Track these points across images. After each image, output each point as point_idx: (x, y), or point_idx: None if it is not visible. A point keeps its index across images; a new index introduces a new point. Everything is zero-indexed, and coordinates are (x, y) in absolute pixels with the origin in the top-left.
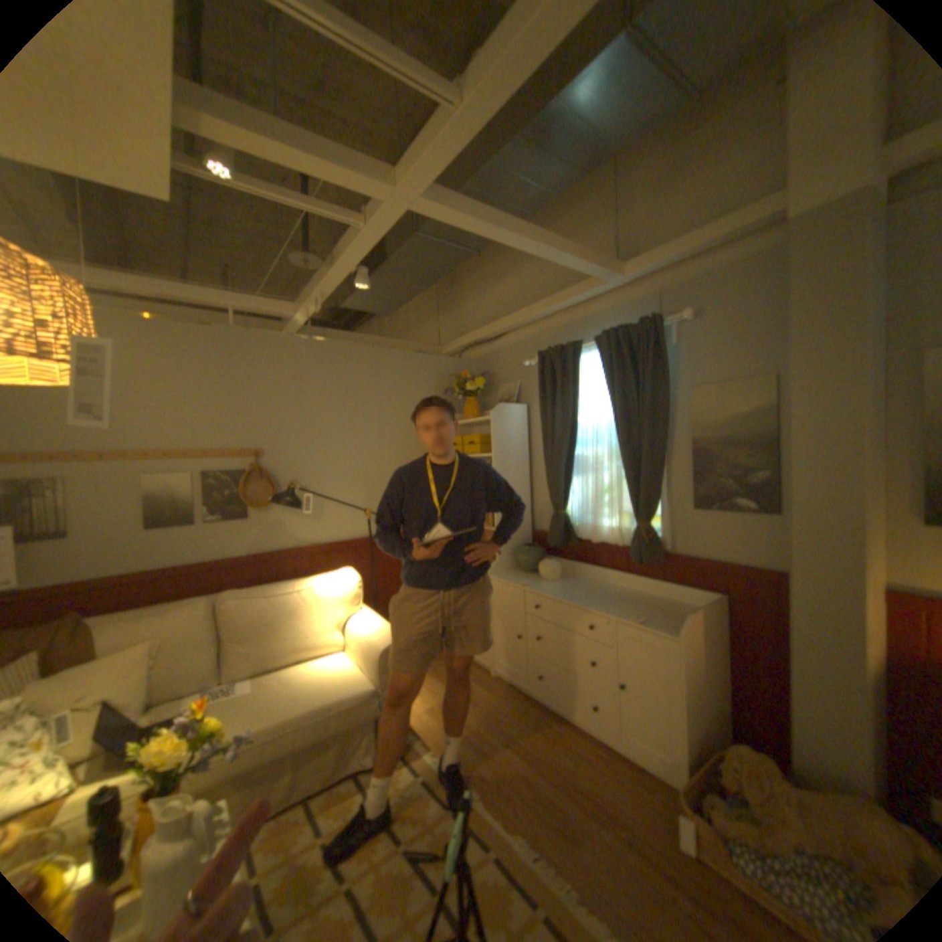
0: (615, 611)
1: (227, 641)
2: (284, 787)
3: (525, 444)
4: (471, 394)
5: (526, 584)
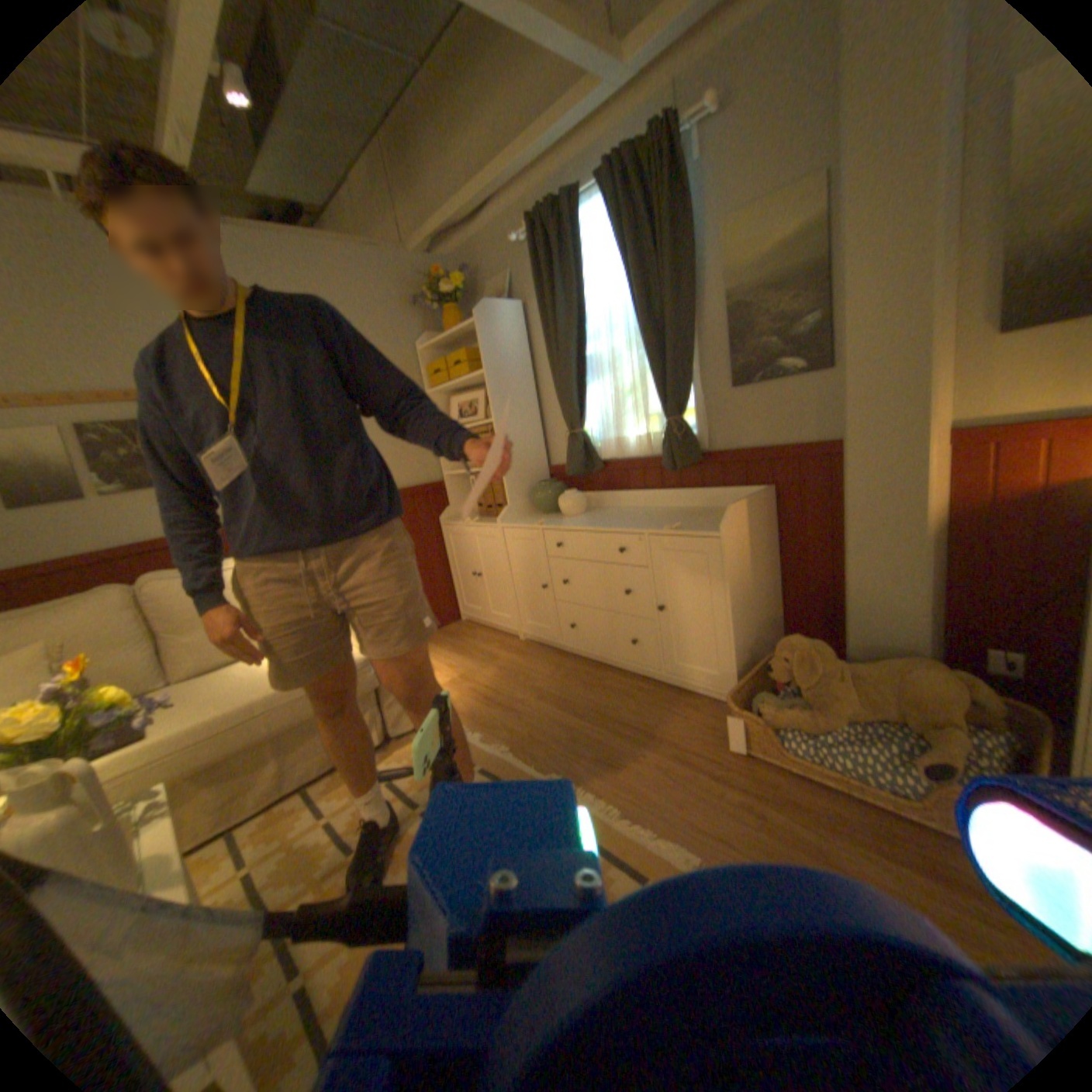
0: (648, 525)
1: (163, 631)
2: (270, 775)
3: (527, 355)
4: (450, 298)
5: (545, 521)
